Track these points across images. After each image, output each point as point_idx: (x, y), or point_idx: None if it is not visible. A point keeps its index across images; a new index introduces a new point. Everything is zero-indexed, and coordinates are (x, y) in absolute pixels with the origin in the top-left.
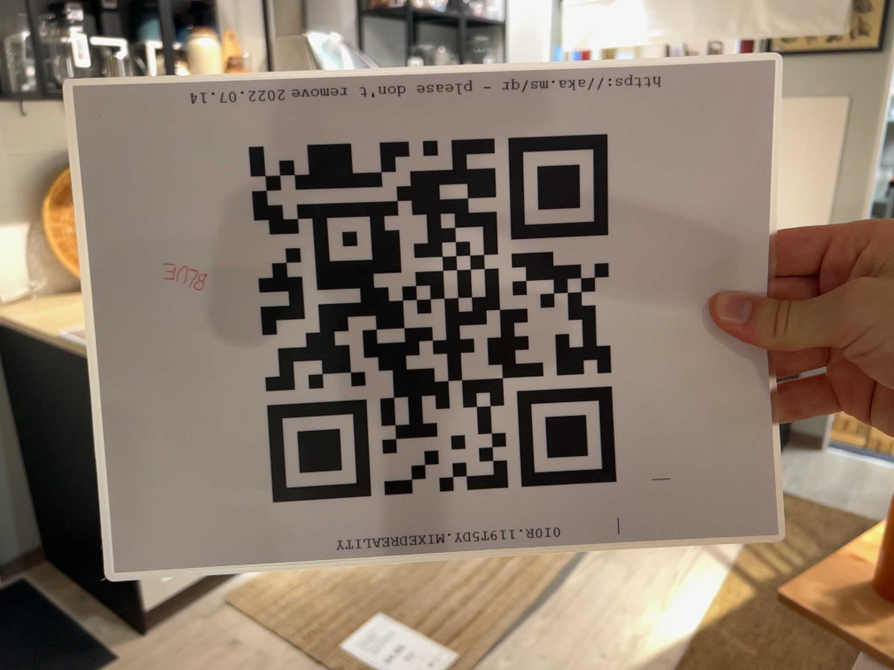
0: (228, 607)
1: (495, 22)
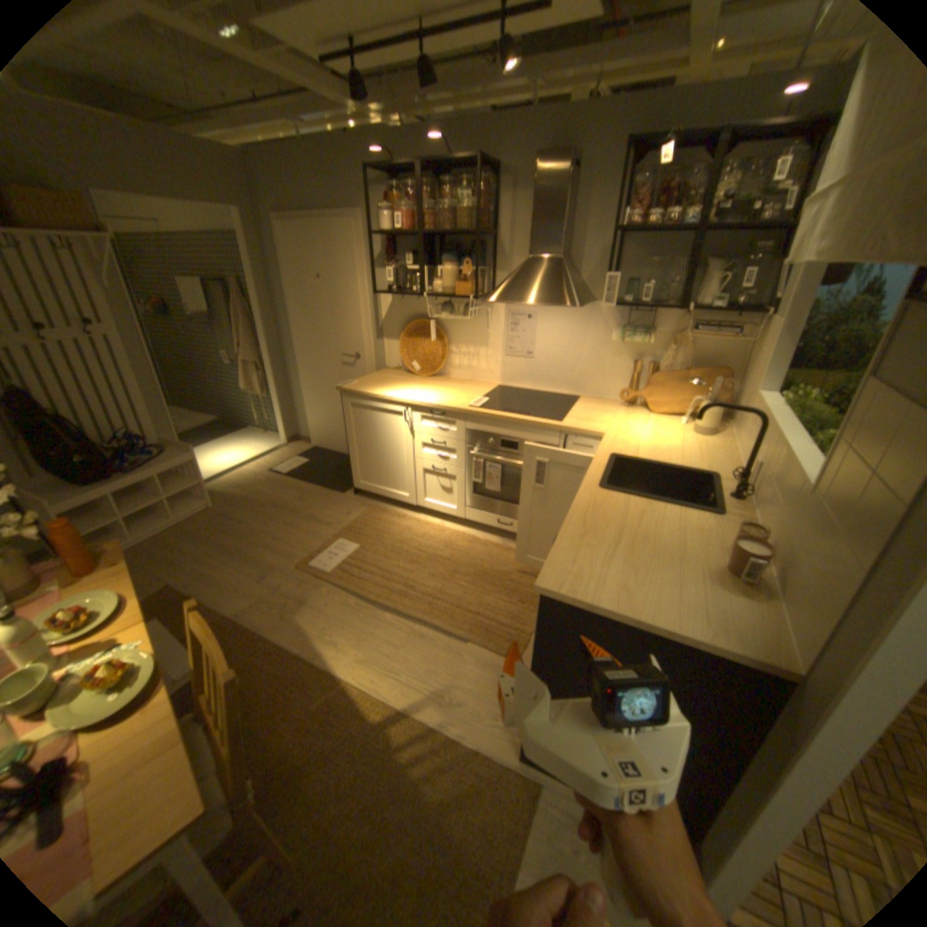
0: (370, 507)
1: (774, 226)
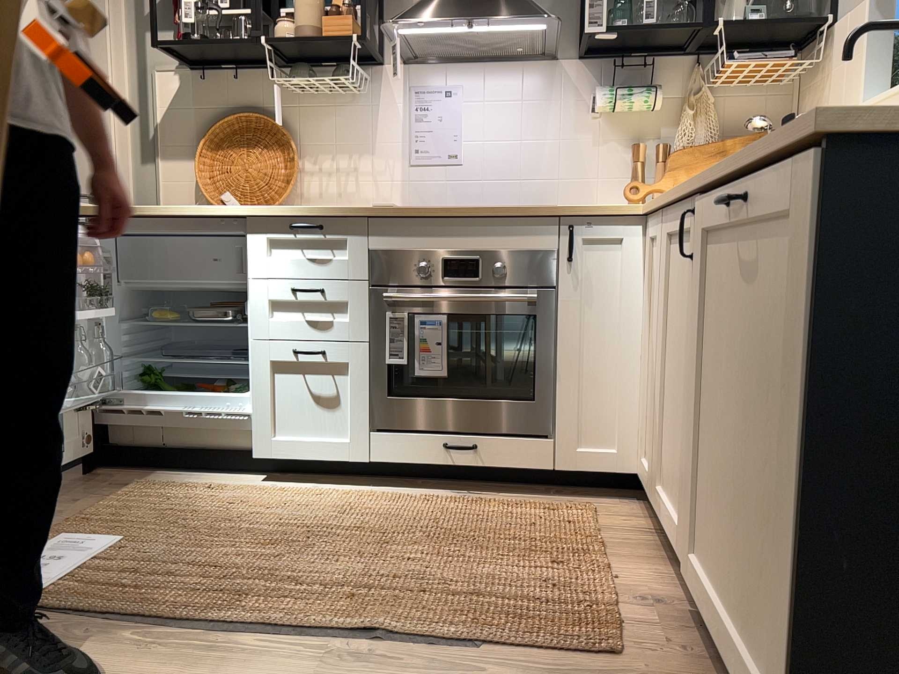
0: (131, 487)
1: None
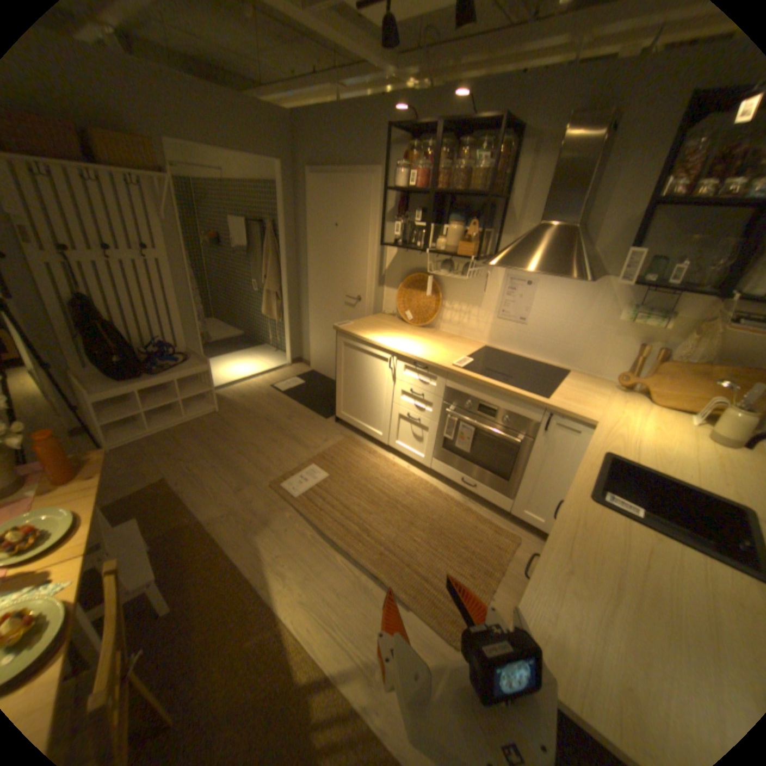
0: (346, 438)
1: None
